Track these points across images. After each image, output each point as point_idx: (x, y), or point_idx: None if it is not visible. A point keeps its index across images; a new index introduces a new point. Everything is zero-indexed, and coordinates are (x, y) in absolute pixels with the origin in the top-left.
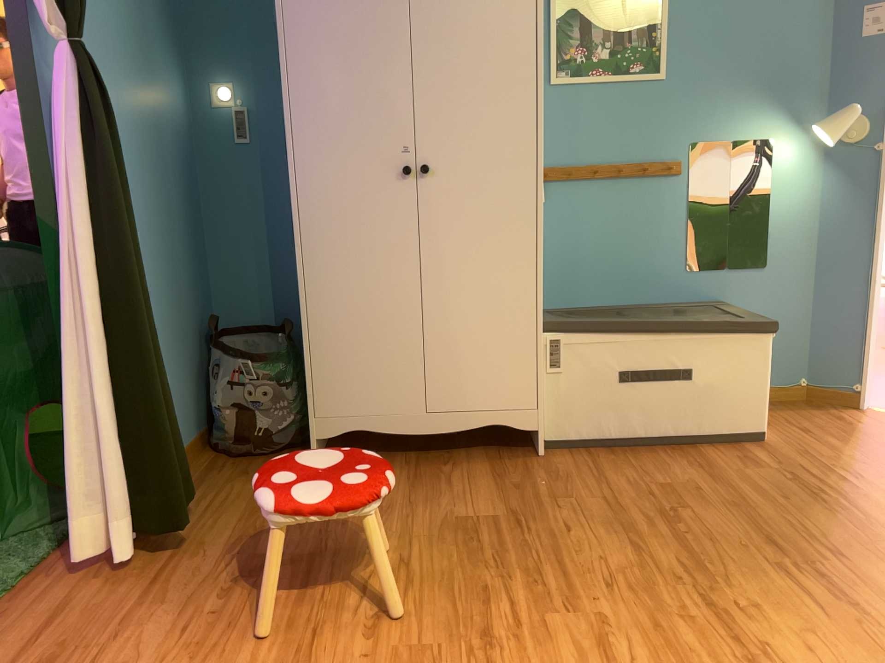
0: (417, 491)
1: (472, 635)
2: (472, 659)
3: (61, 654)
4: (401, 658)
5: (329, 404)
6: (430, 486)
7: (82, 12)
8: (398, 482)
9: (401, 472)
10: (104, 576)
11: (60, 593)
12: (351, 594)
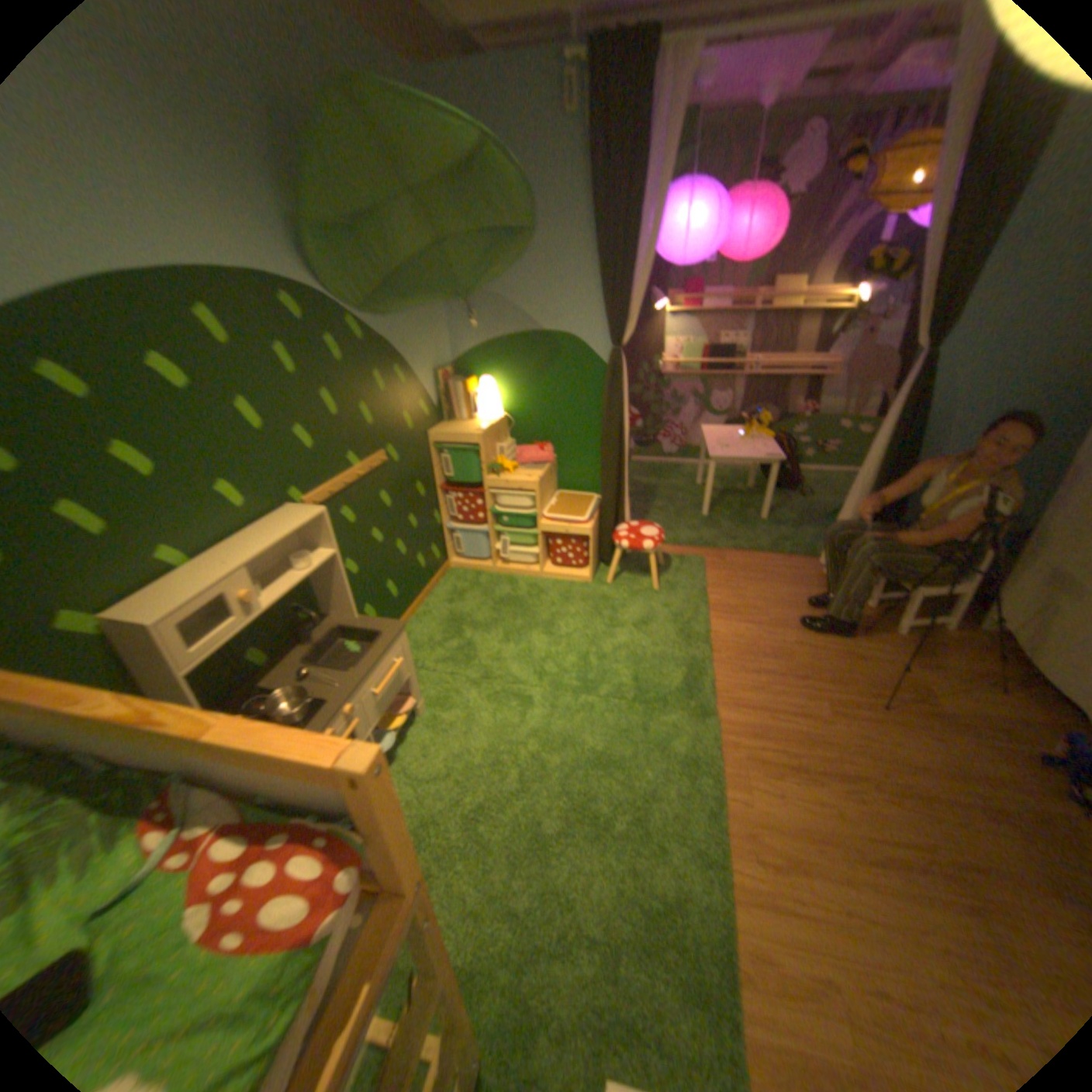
0: (962, 679)
1: (805, 680)
2: (788, 678)
3: (767, 577)
4: (784, 657)
5: (1008, 606)
6: (975, 686)
7: (947, 332)
8: (973, 670)
9: (992, 673)
10: (816, 577)
11: (801, 569)
12: (826, 644)
